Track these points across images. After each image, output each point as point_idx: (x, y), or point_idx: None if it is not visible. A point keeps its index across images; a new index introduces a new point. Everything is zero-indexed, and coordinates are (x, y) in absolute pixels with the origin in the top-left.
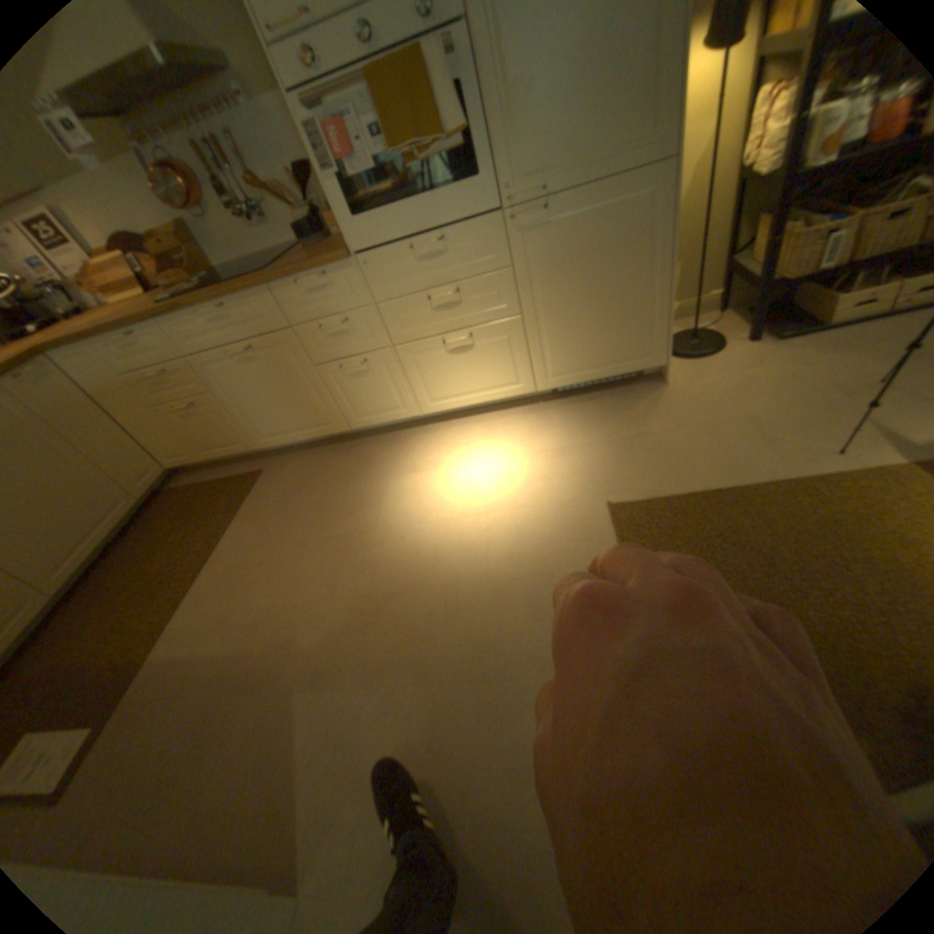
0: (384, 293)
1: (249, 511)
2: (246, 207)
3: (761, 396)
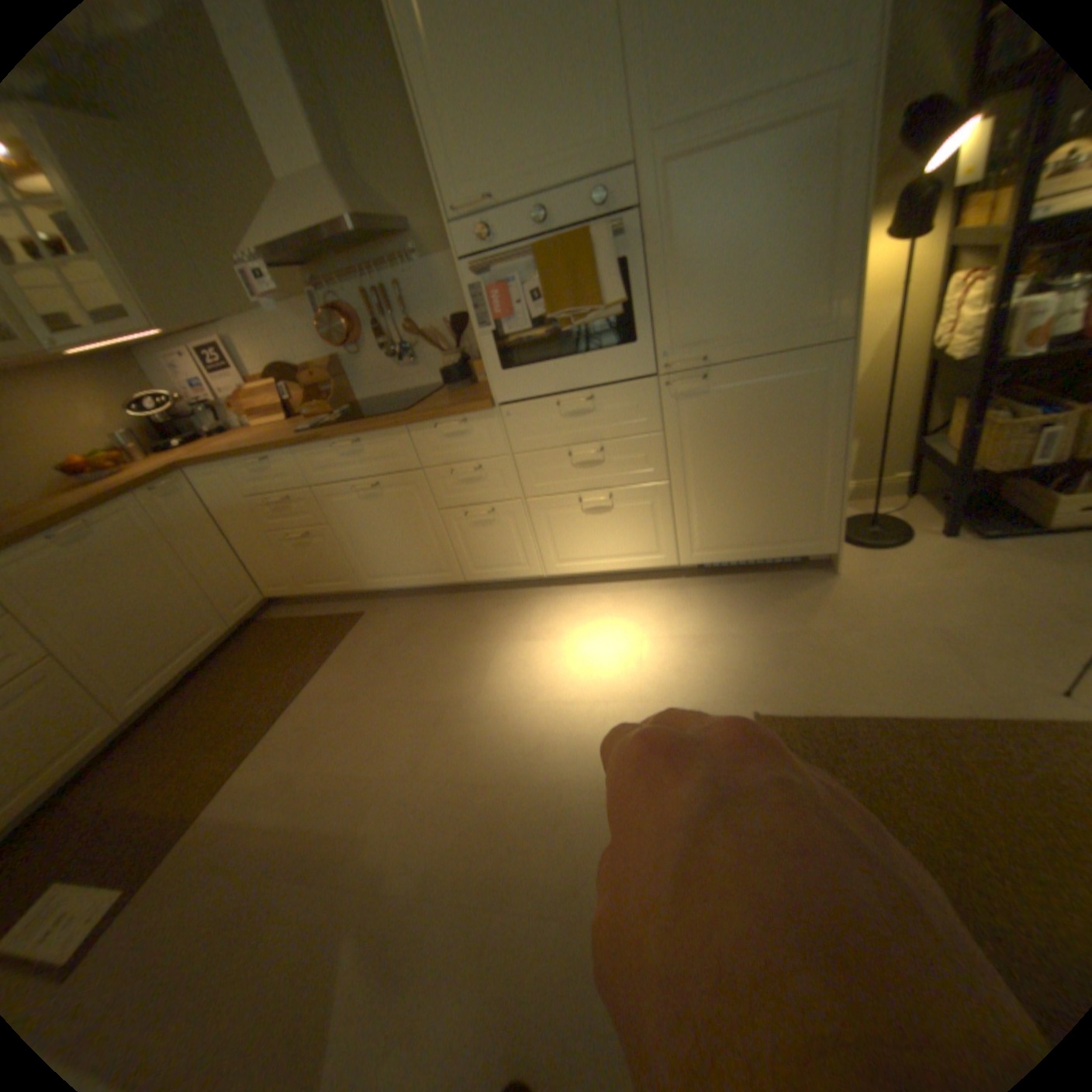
0: (523, 445)
1: (341, 657)
2: (400, 348)
3: (958, 606)
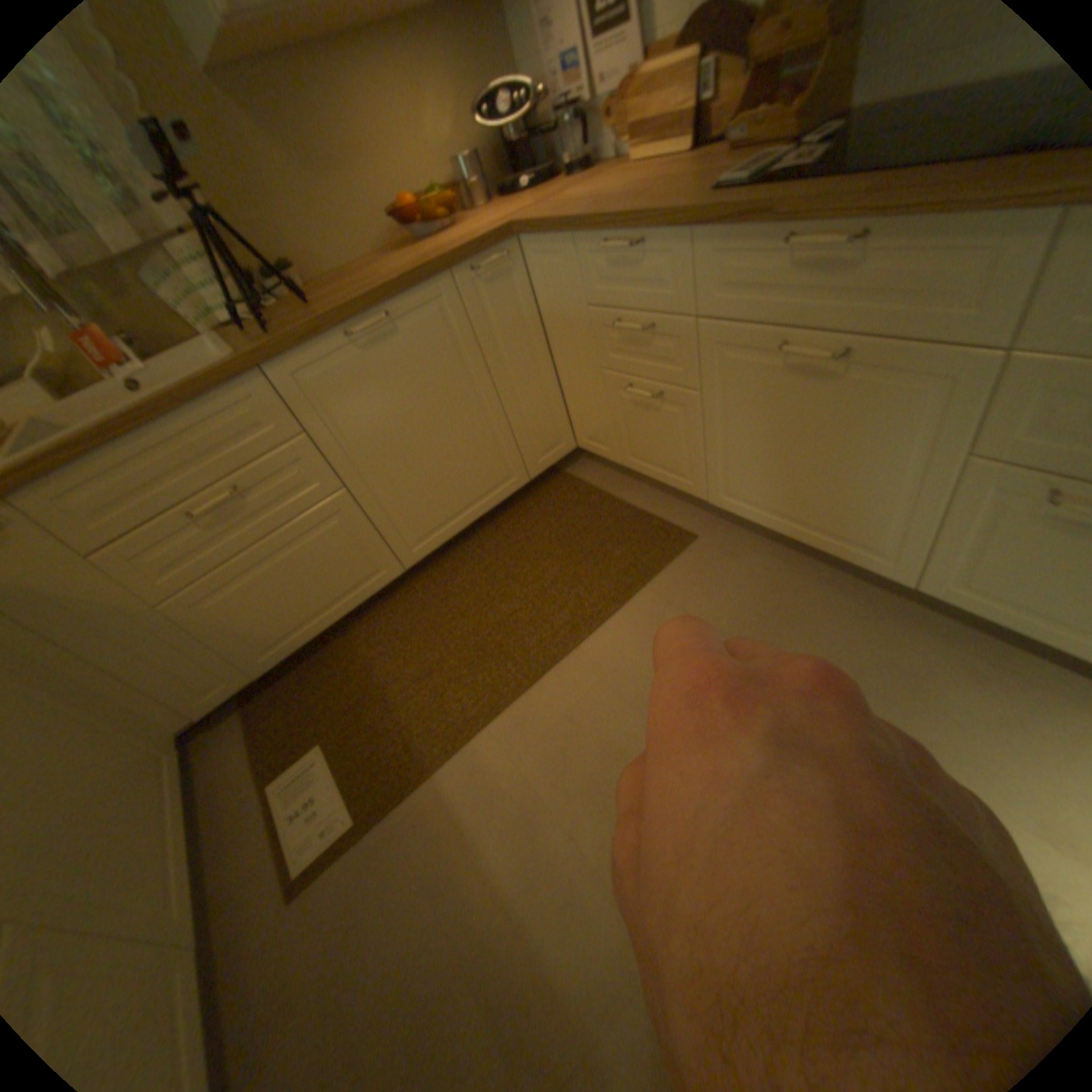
0: None
1: (645, 609)
2: None
3: None
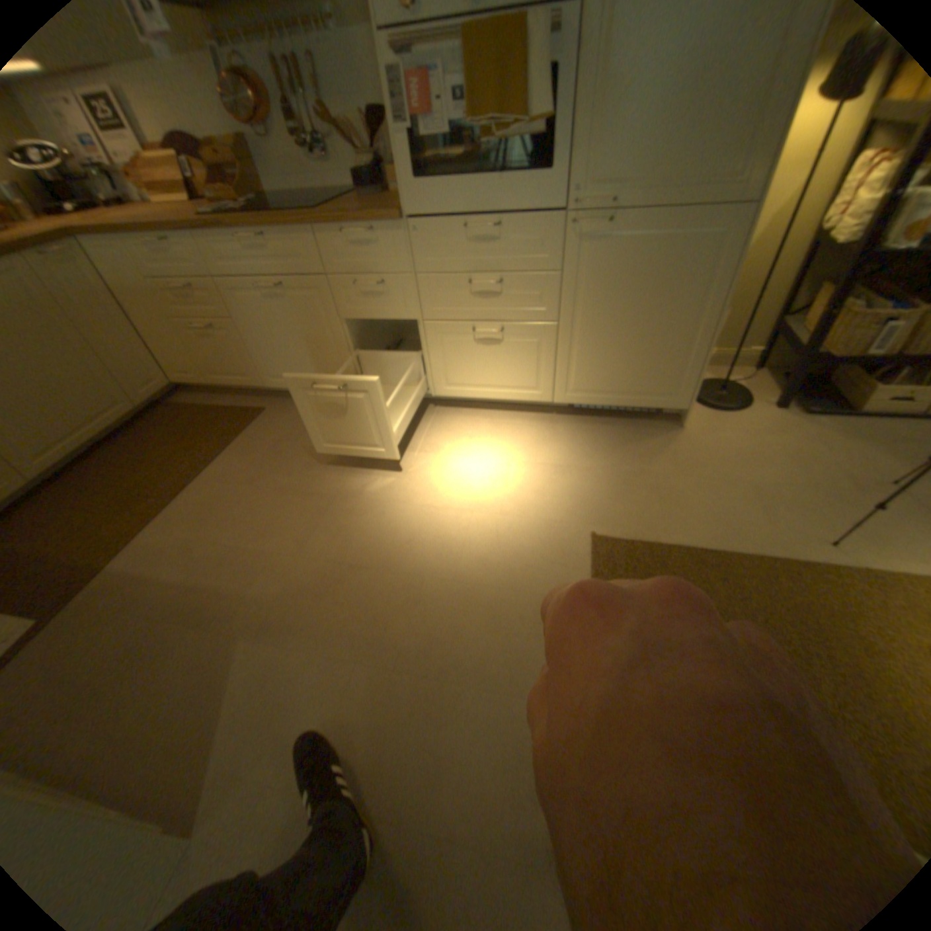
0: (424, 264)
1: (239, 446)
2: (308, 138)
3: (771, 465)
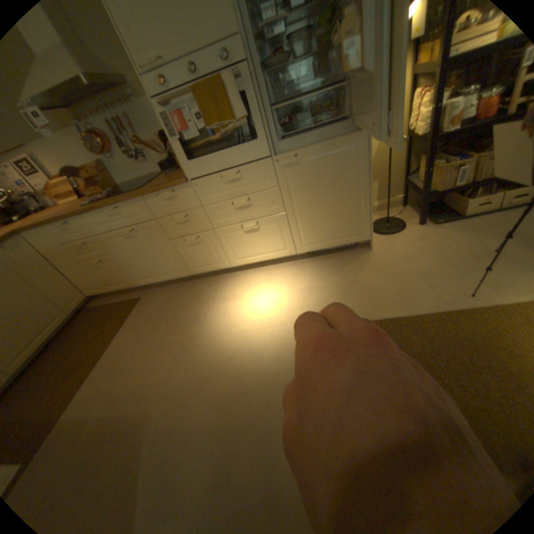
0: (207, 201)
1: (130, 323)
2: (135, 153)
3: (425, 258)
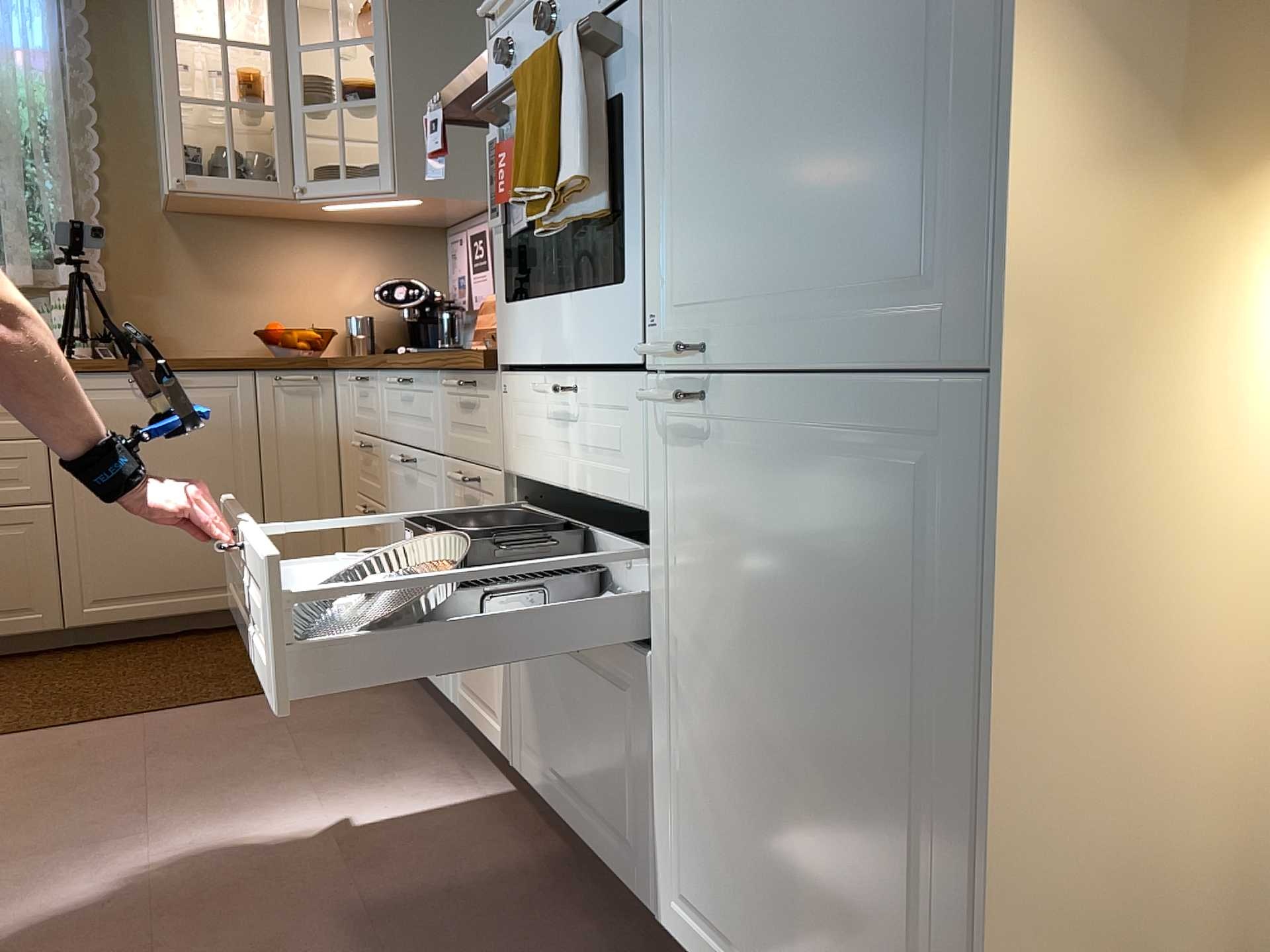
0: (514, 461)
1: (251, 707)
2: None
3: None
